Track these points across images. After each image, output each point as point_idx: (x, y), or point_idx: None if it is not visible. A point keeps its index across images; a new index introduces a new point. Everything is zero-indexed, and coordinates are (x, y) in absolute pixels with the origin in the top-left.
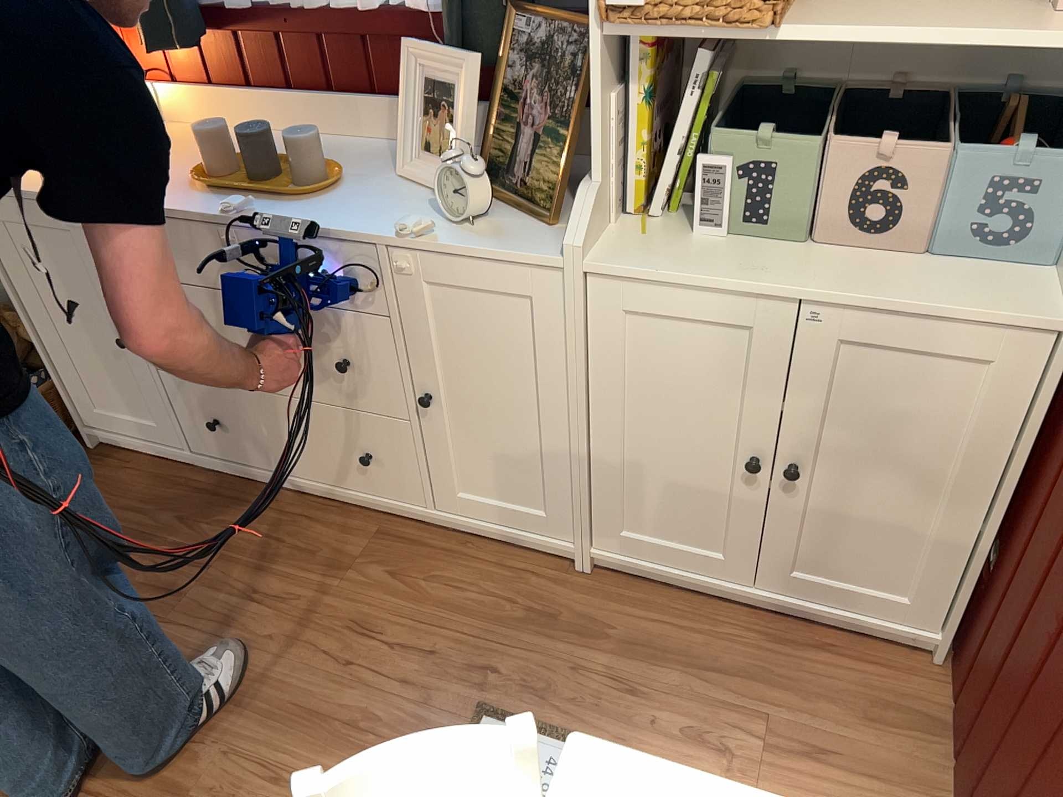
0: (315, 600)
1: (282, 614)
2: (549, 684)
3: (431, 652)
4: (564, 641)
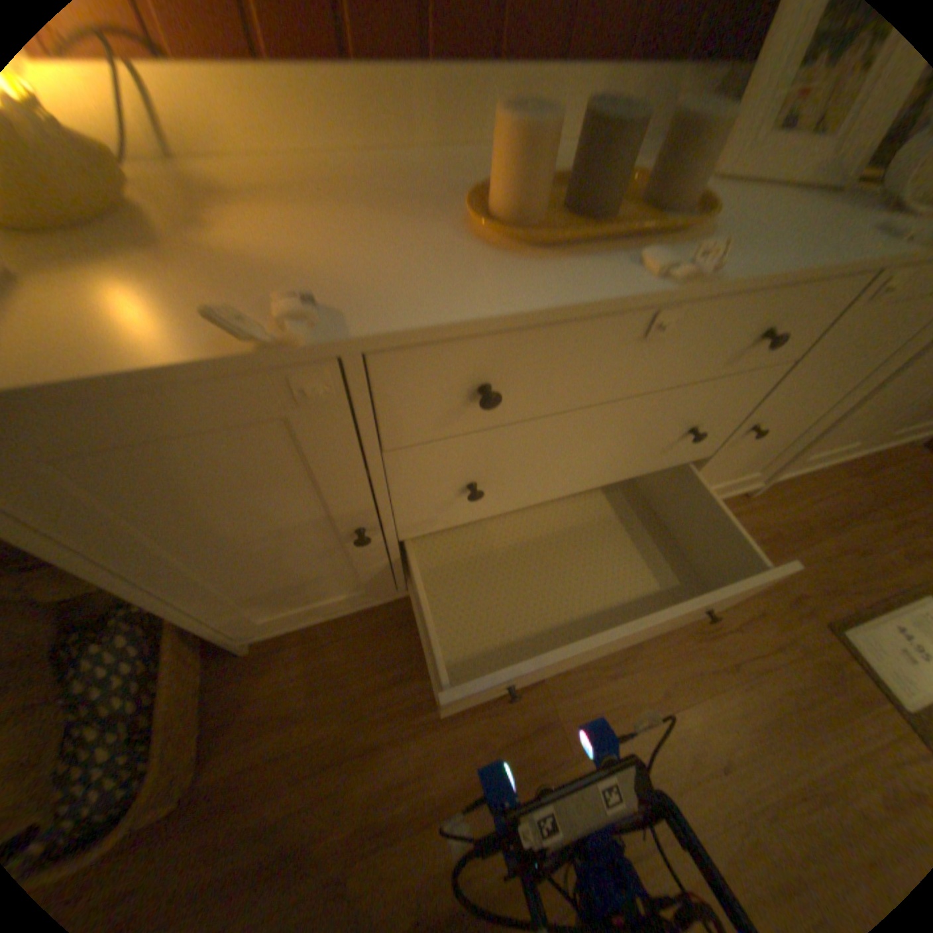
0: (654, 647)
1: (649, 679)
2: (838, 587)
3: (767, 622)
4: (807, 553)
